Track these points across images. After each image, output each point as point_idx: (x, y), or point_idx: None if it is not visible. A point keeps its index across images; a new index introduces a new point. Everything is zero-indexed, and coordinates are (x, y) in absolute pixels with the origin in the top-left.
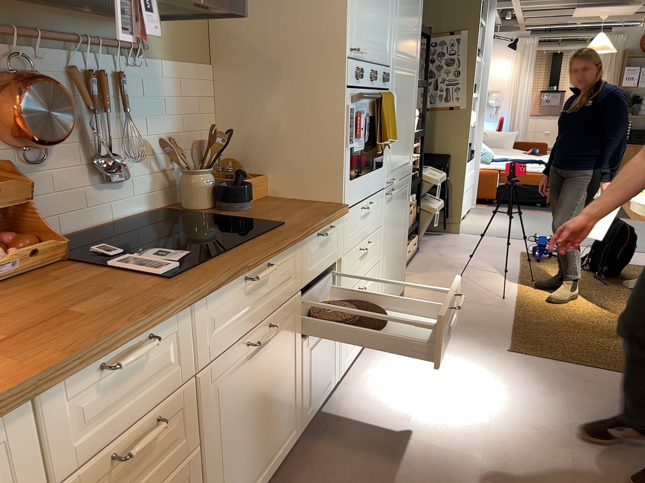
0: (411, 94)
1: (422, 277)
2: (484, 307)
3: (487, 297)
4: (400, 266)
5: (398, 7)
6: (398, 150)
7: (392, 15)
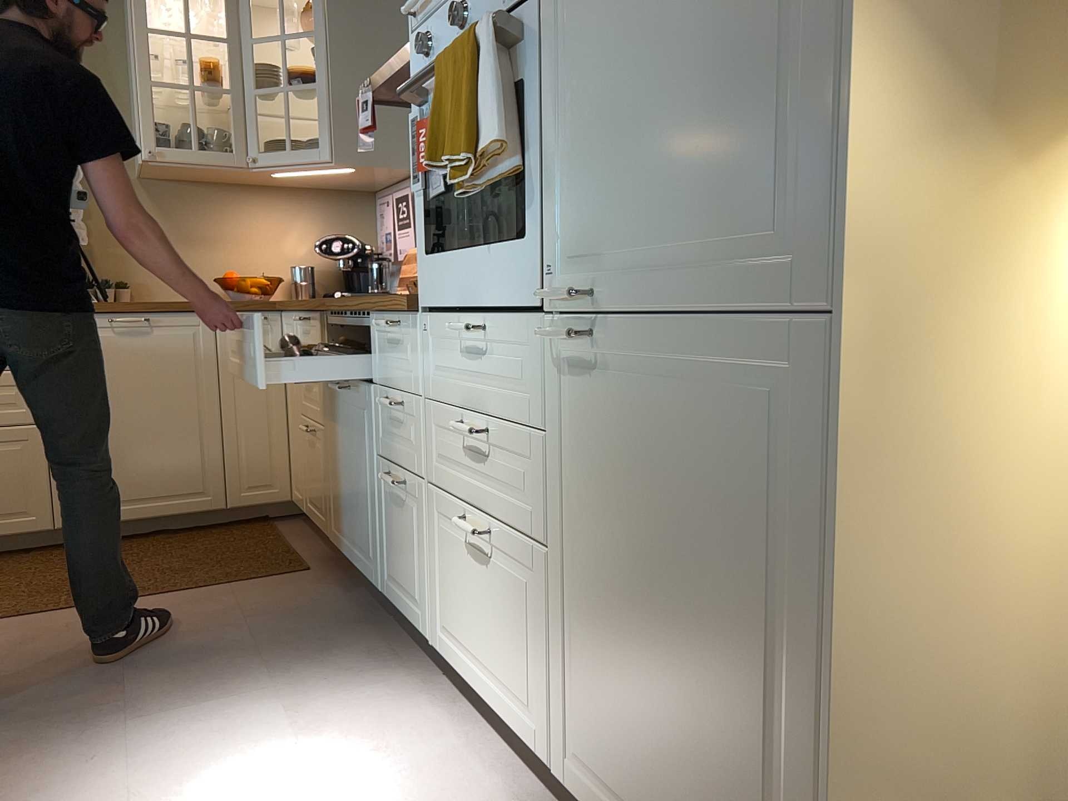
0: None
1: None
2: None
3: None
4: None
5: None
6: (624, 178)
7: None
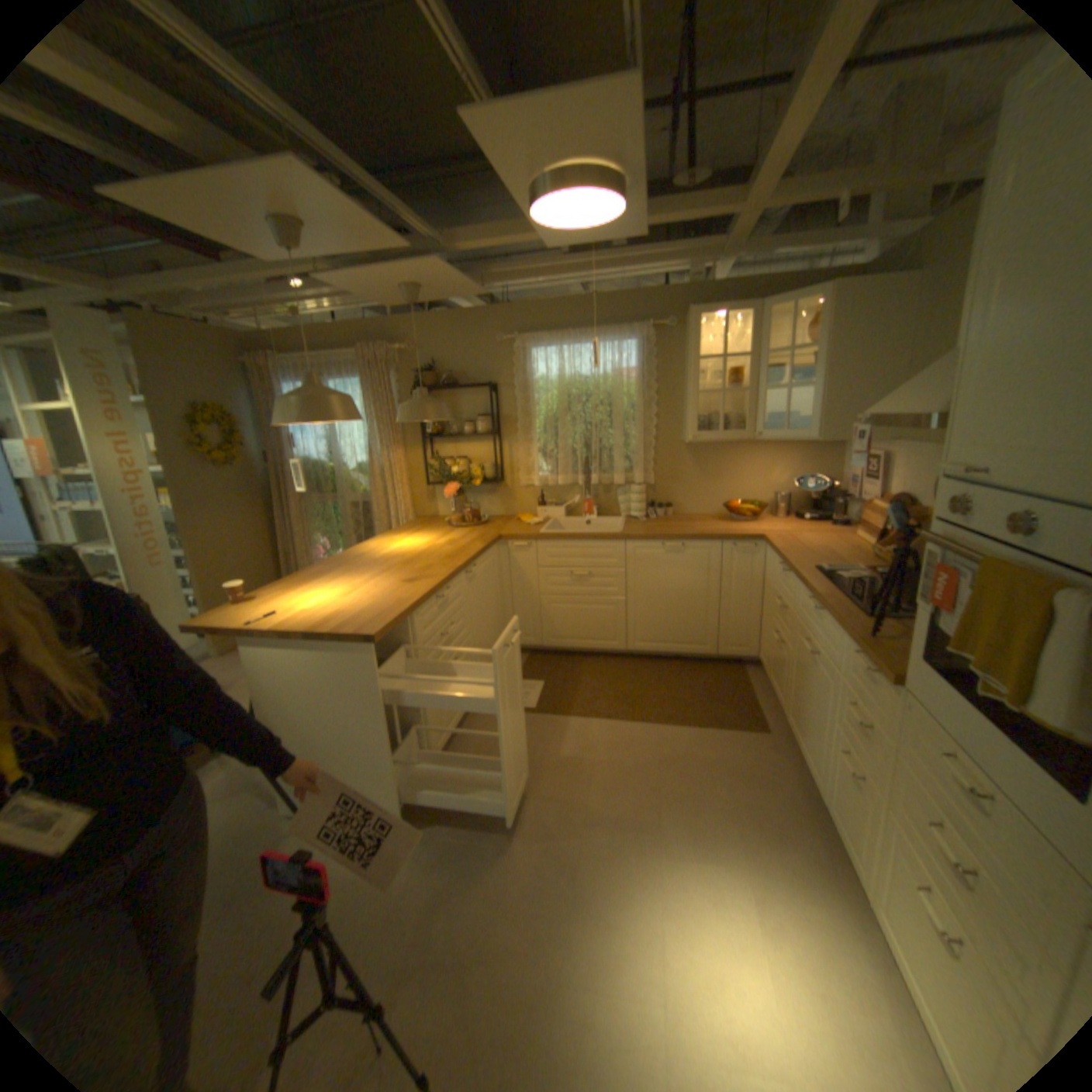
0: None
1: None
2: None
3: None
4: None
5: None
6: None
7: None
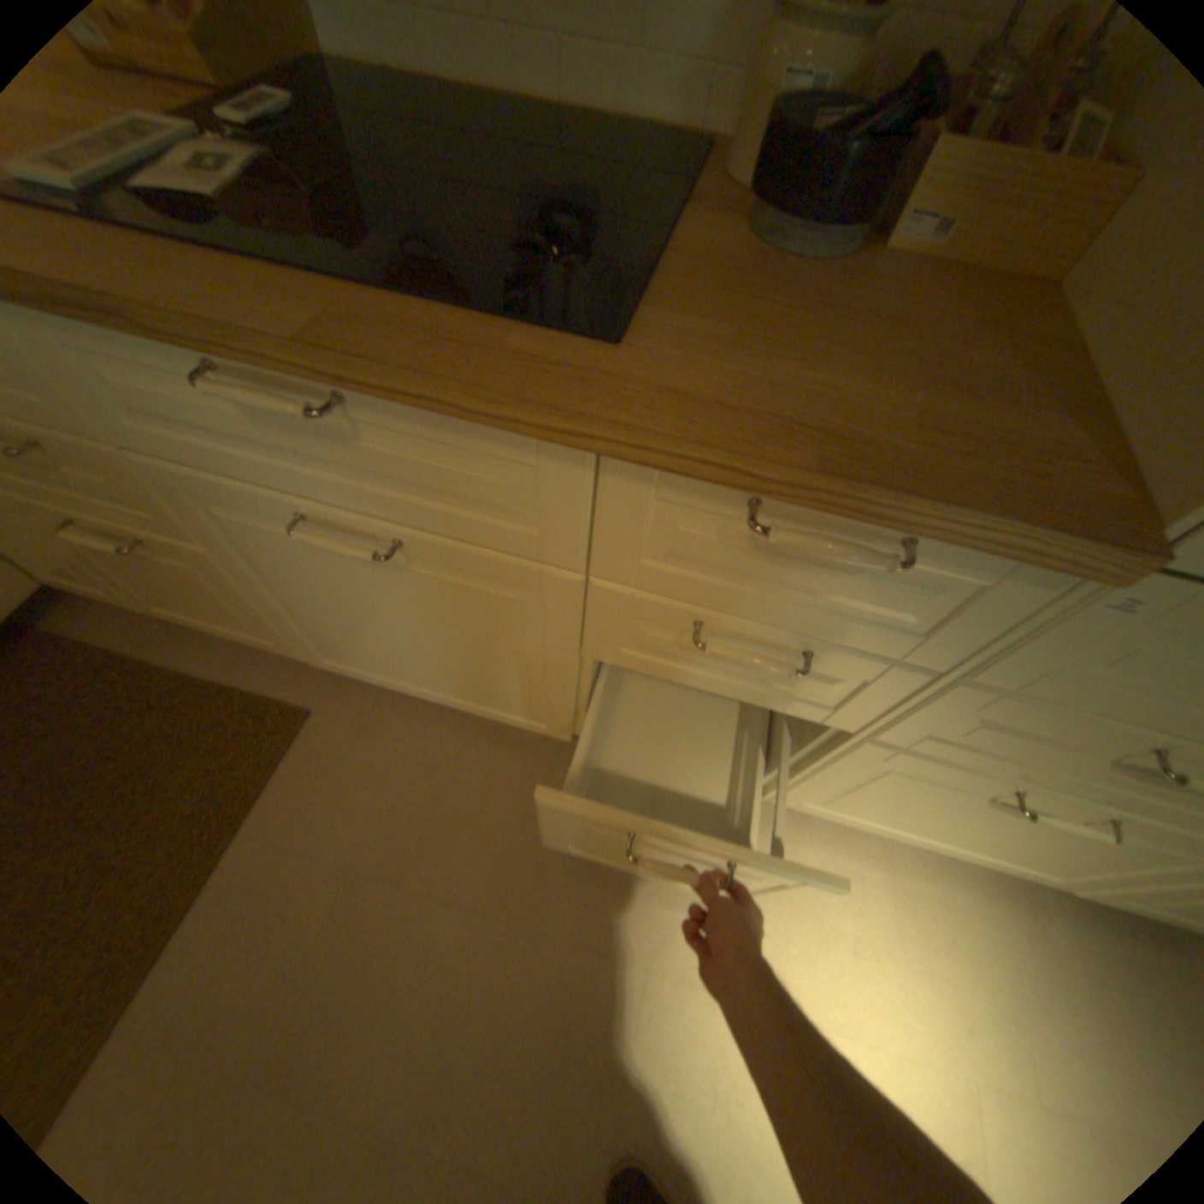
0: None
1: None
2: None
3: None
4: None
5: None
6: None
7: None
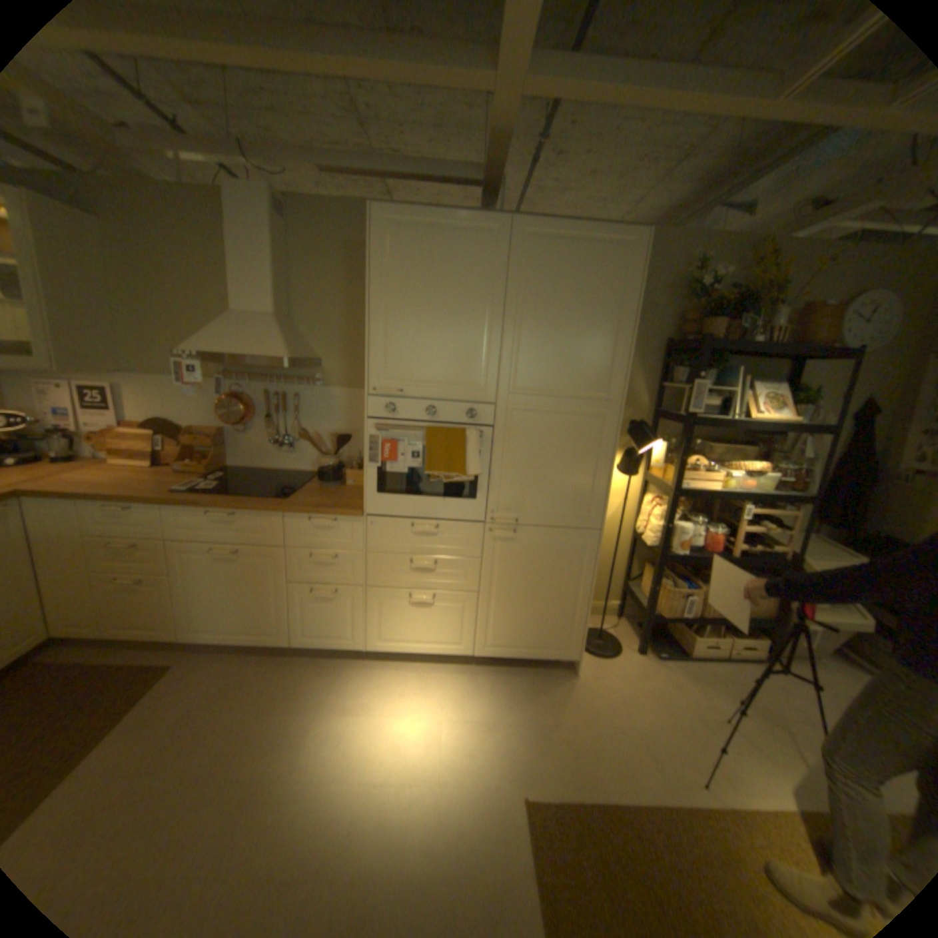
0: (585, 435)
1: (674, 682)
2: (645, 765)
3: (690, 767)
4: (559, 626)
5: (516, 343)
6: (530, 492)
7: (491, 353)
